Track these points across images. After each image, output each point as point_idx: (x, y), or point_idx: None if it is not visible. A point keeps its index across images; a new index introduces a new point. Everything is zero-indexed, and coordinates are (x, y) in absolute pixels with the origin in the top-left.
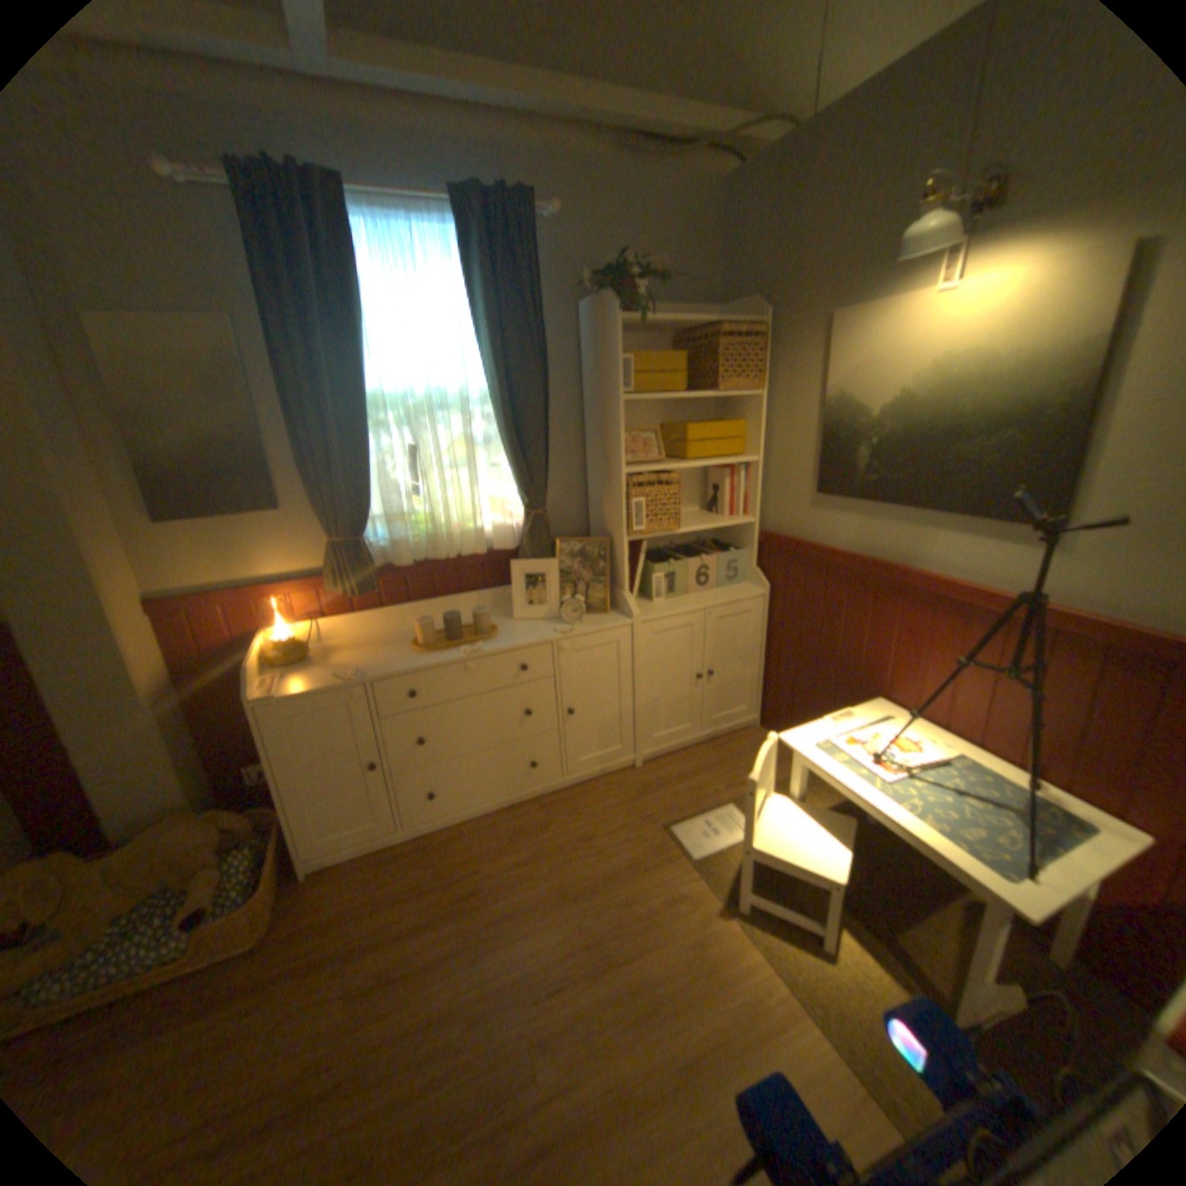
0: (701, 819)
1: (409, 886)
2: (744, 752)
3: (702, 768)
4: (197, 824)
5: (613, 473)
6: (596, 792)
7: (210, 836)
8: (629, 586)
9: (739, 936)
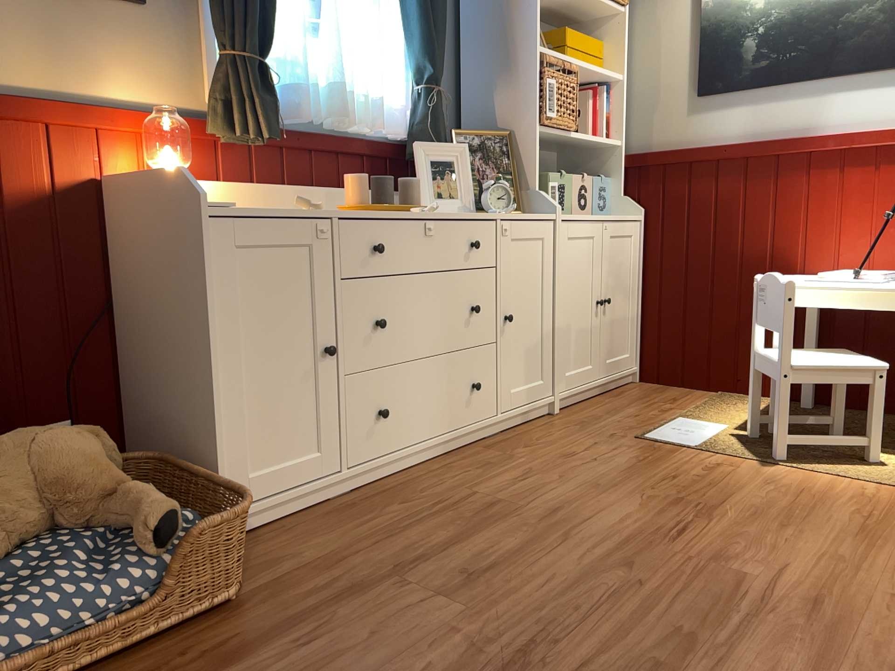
0: (663, 426)
1: (400, 516)
2: (644, 393)
3: (620, 406)
4: (77, 430)
5: (520, 53)
6: (533, 431)
7: (103, 450)
8: (537, 185)
9: (793, 469)
